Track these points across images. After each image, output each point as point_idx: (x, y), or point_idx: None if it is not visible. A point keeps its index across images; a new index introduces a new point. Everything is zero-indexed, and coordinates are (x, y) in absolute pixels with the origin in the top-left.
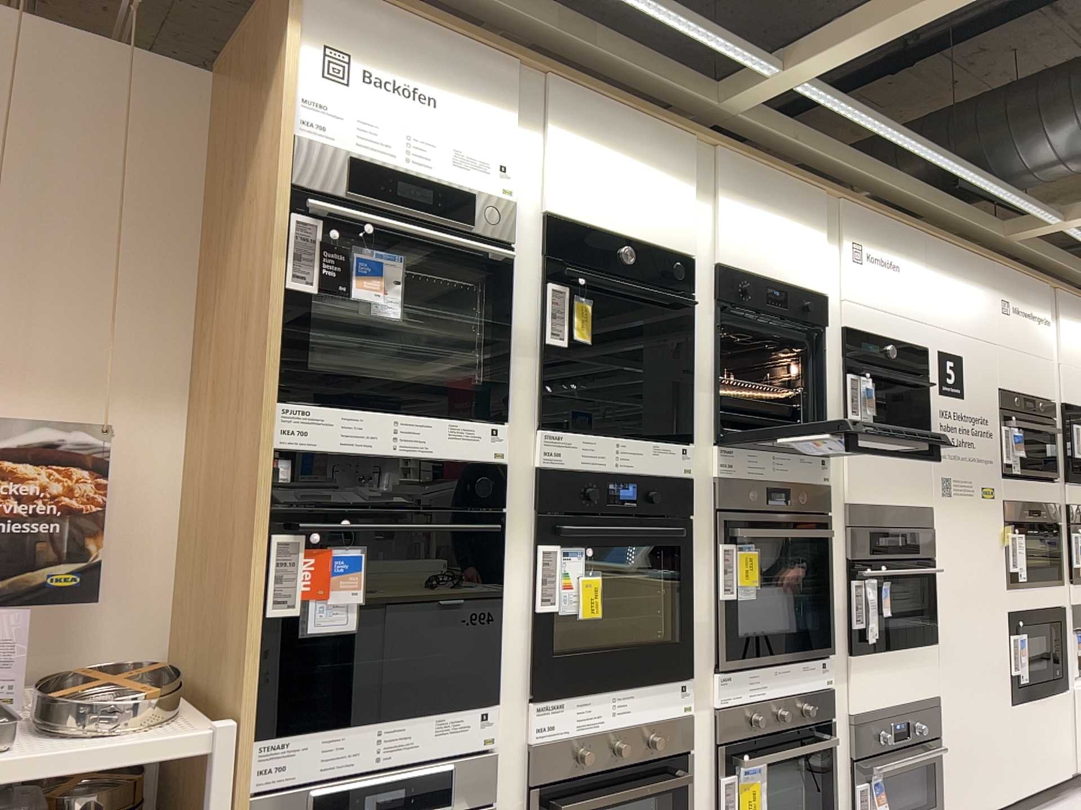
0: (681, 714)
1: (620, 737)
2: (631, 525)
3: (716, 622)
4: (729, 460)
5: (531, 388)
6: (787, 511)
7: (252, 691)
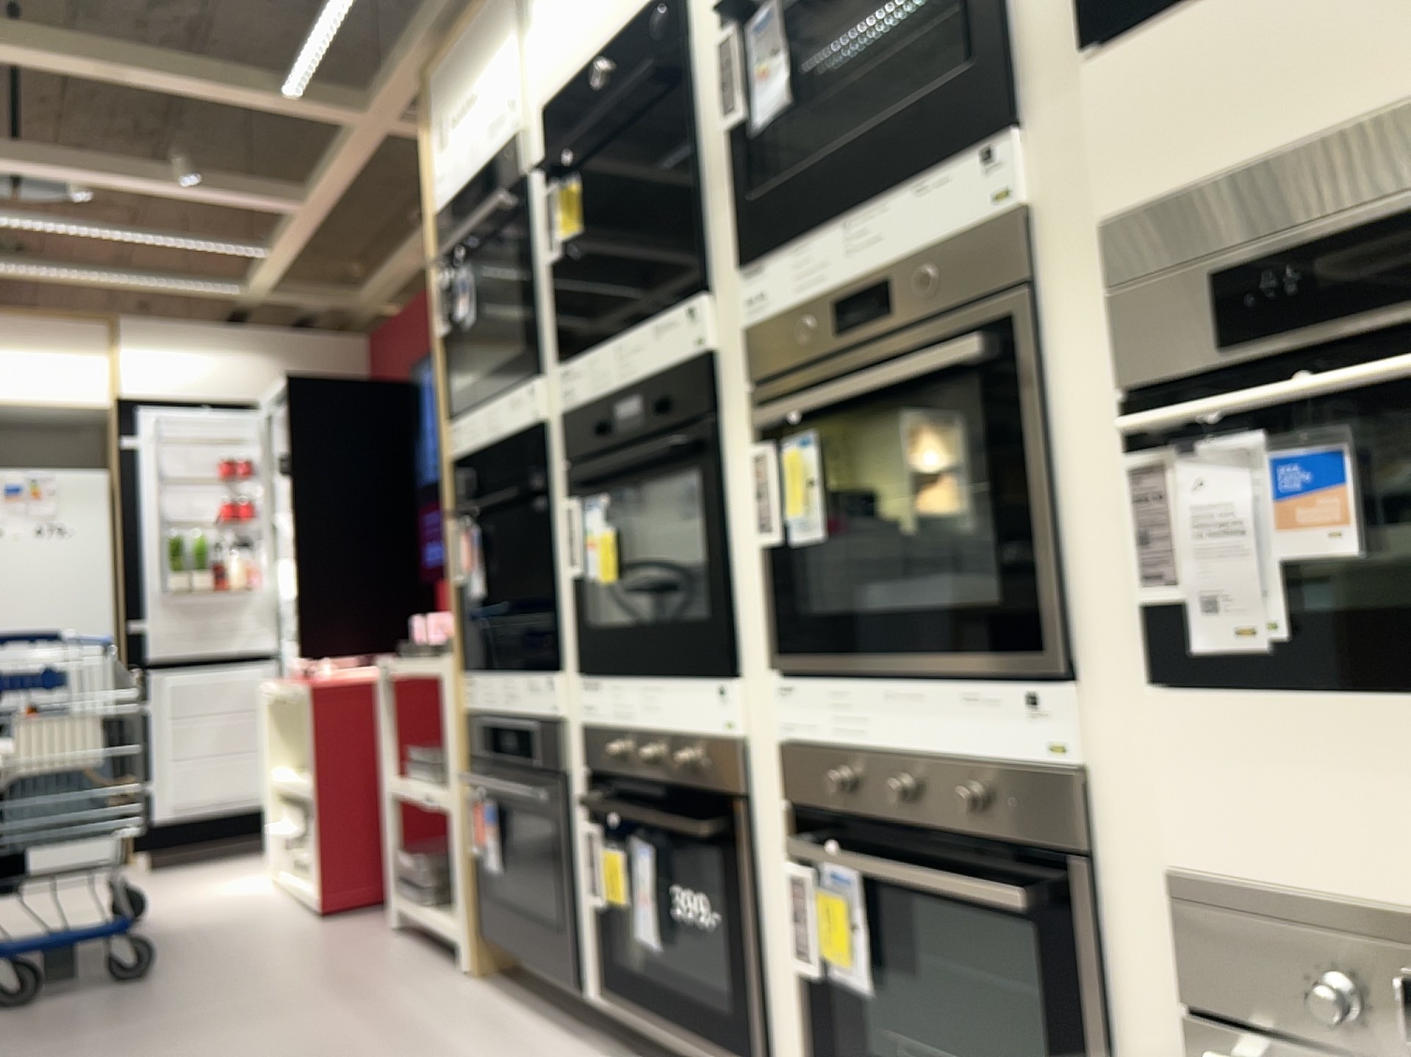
0: (722, 734)
1: (655, 744)
2: (627, 453)
3: (769, 587)
4: (756, 286)
5: (554, 322)
6: (917, 327)
7: (456, 638)
